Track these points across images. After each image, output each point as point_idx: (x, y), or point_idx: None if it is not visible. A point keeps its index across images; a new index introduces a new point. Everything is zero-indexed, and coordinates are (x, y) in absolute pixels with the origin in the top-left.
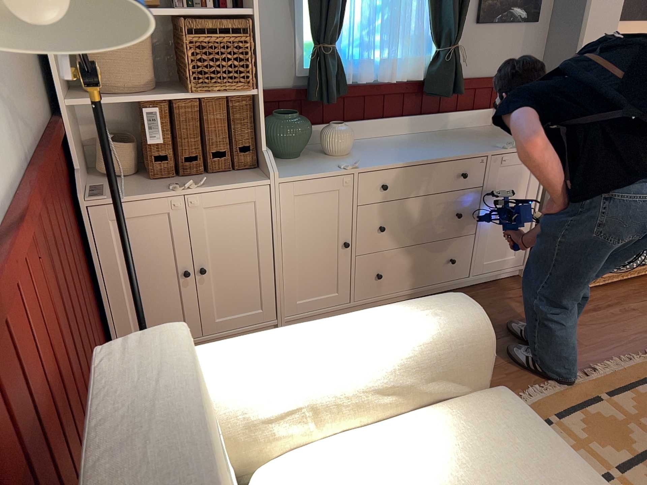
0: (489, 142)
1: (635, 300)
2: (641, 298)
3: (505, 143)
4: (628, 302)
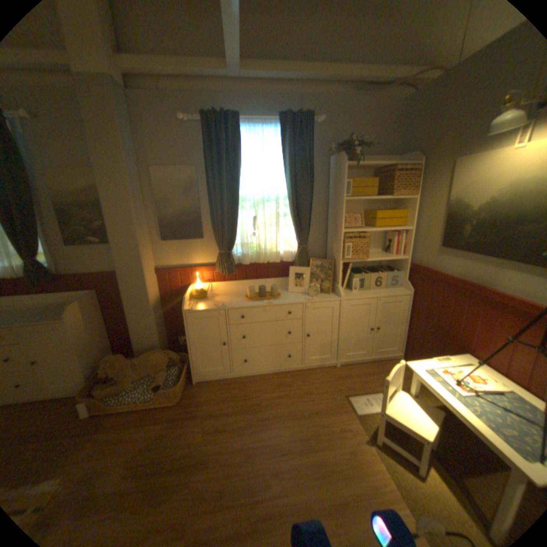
0: (42, 316)
1: (111, 431)
2: (118, 430)
3: (45, 318)
4: (103, 433)
